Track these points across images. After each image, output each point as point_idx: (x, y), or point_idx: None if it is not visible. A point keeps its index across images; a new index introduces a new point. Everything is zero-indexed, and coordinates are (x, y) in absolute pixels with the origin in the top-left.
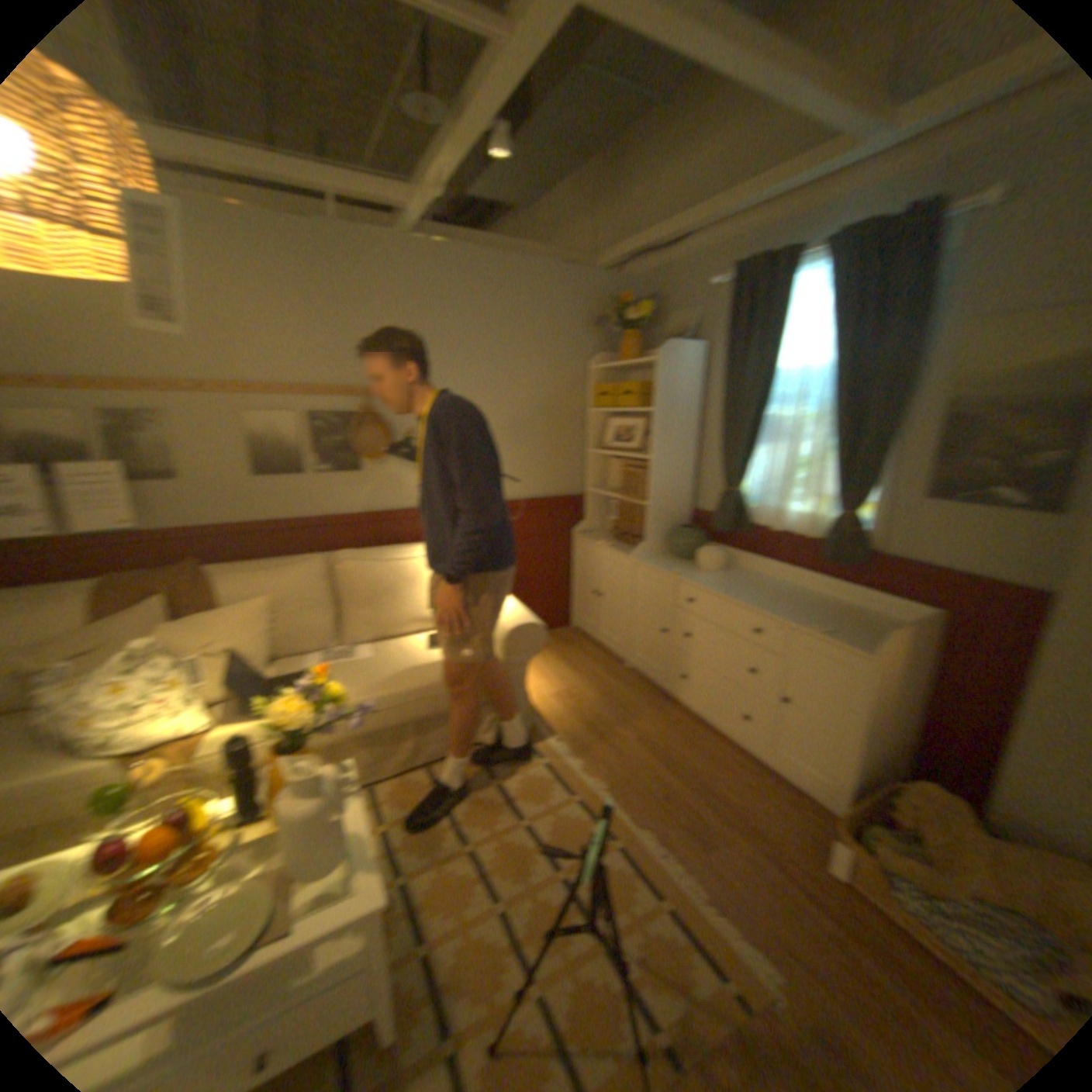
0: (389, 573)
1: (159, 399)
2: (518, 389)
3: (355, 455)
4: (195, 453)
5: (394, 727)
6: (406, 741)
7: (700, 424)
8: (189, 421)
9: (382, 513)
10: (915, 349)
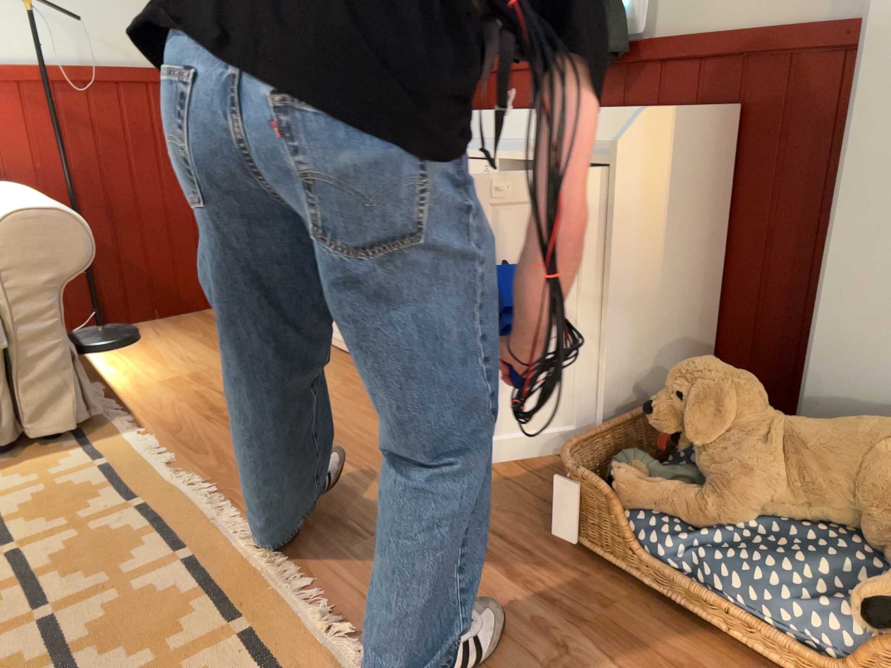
0: None
1: None
2: None
3: None
4: None
5: None
6: None
7: None
8: None
9: None
10: None
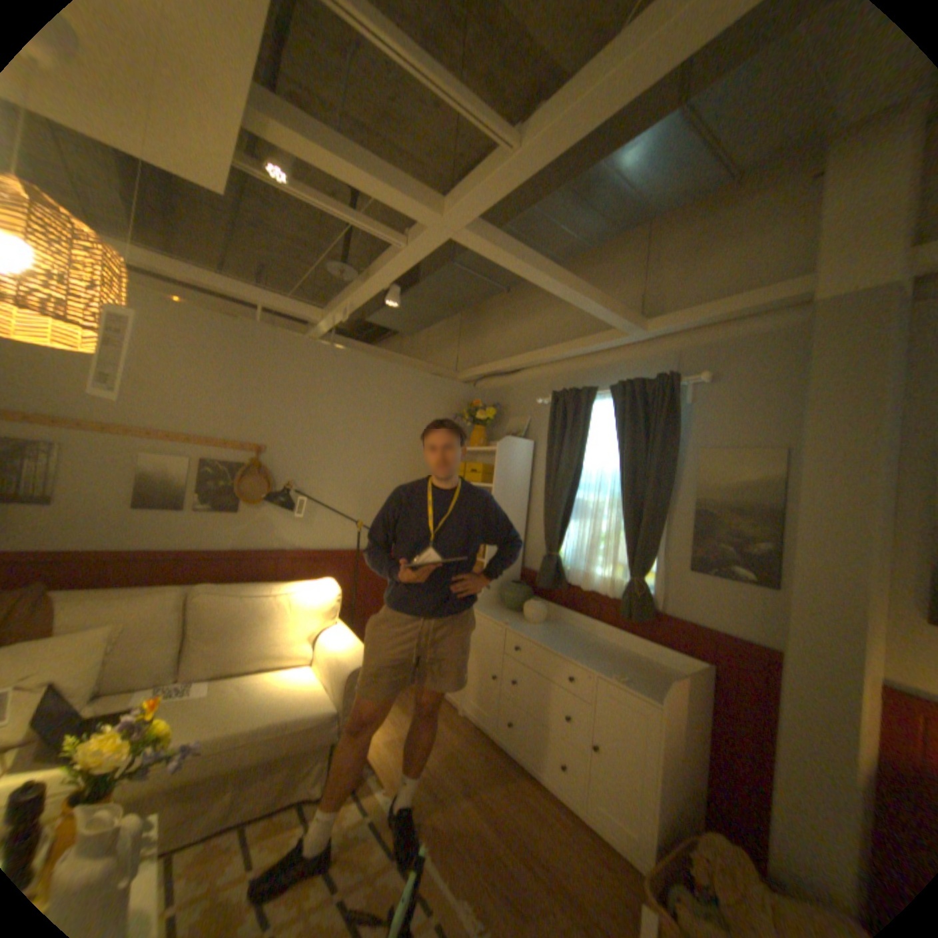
0: (246, 609)
1: (66, 435)
2: (389, 459)
3: (238, 499)
4: (85, 484)
5: (217, 776)
6: (227, 794)
7: (530, 500)
8: (89, 456)
9: (252, 552)
10: (672, 464)
